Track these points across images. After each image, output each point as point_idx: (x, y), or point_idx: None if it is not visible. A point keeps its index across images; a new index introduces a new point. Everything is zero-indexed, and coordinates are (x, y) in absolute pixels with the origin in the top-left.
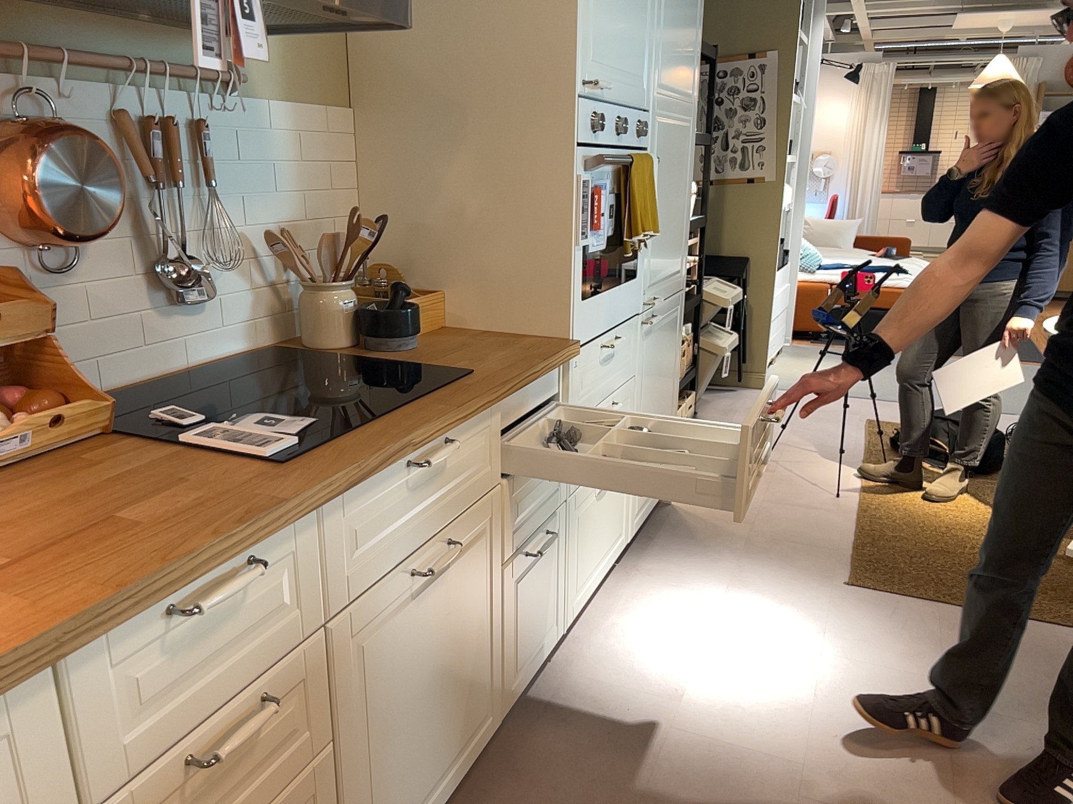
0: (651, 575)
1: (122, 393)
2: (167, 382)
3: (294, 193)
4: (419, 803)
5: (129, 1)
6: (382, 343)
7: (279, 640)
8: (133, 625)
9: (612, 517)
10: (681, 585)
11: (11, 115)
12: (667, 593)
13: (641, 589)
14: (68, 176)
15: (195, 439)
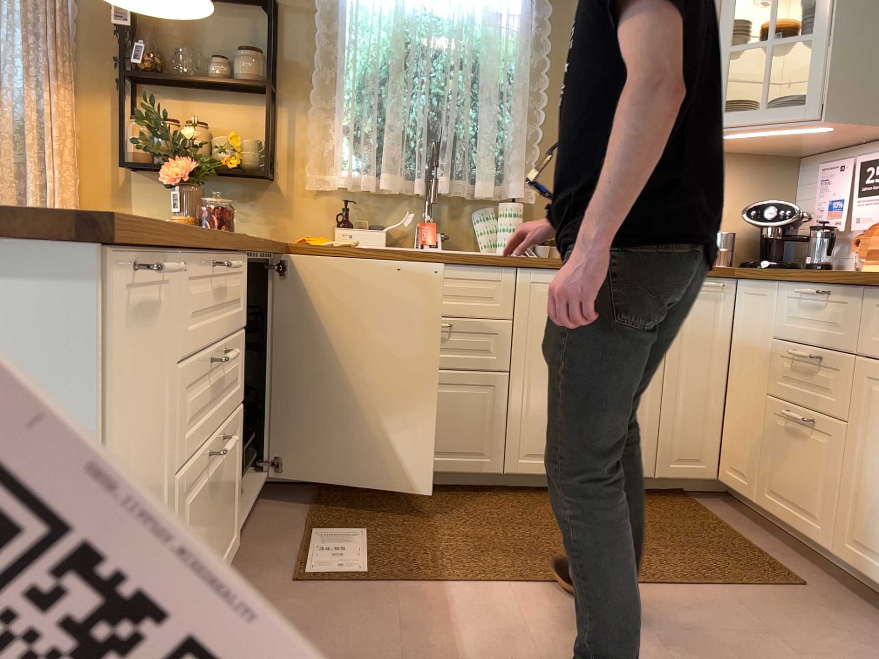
0: None
1: None
2: None
3: None
4: None
5: None
6: None
7: (837, 340)
8: (795, 287)
9: None
10: None
11: None
12: None
13: None
14: None
15: None
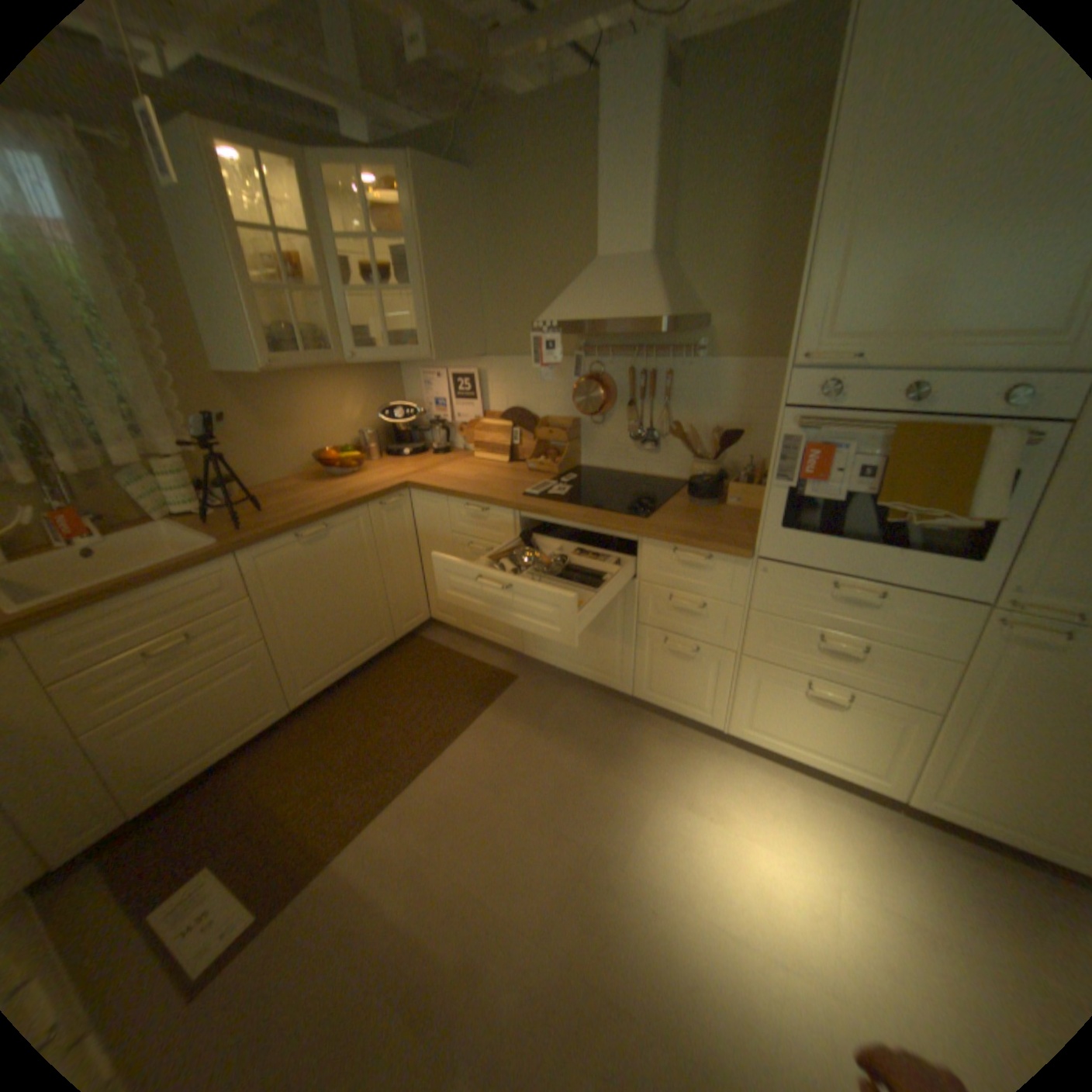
0: (896, 844)
1: (613, 472)
2: (632, 476)
3: (731, 408)
4: (563, 657)
5: (638, 323)
6: (689, 496)
7: (499, 539)
8: (460, 502)
9: (853, 743)
10: (887, 868)
11: (594, 370)
12: (862, 849)
13: (857, 827)
14: (581, 393)
15: (542, 483)
